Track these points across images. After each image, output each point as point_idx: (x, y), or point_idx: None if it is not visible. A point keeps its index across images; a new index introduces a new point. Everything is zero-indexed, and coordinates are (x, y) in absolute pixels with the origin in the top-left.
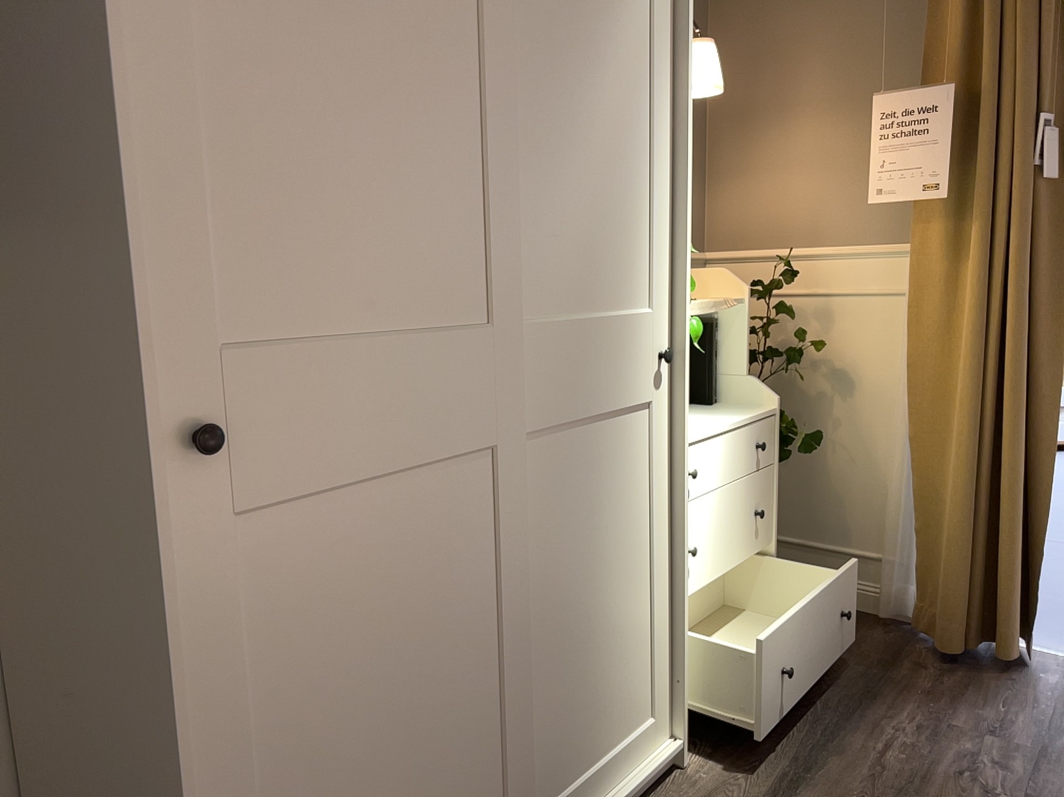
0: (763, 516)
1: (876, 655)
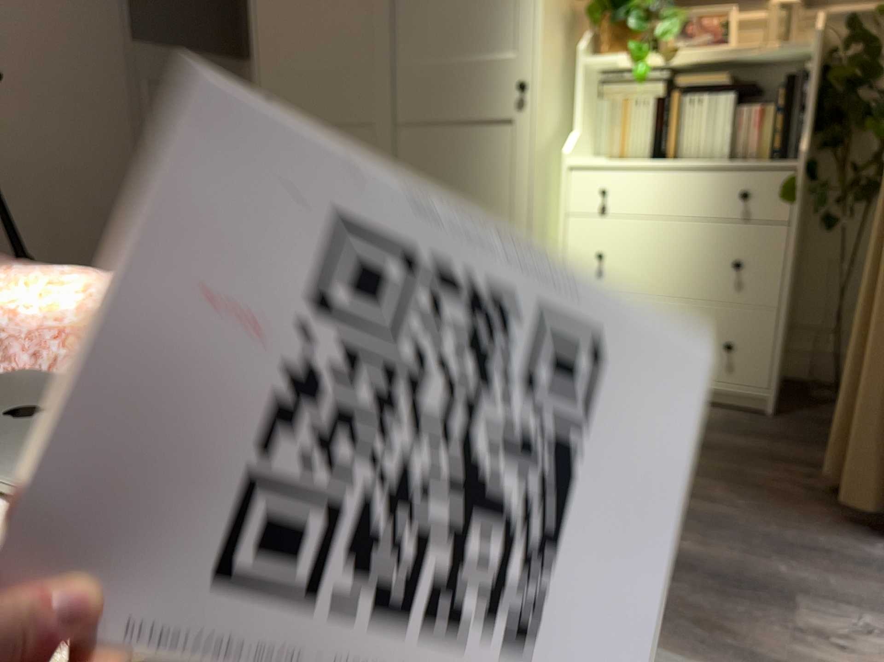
0: (736, 268)
1: (810, 462)
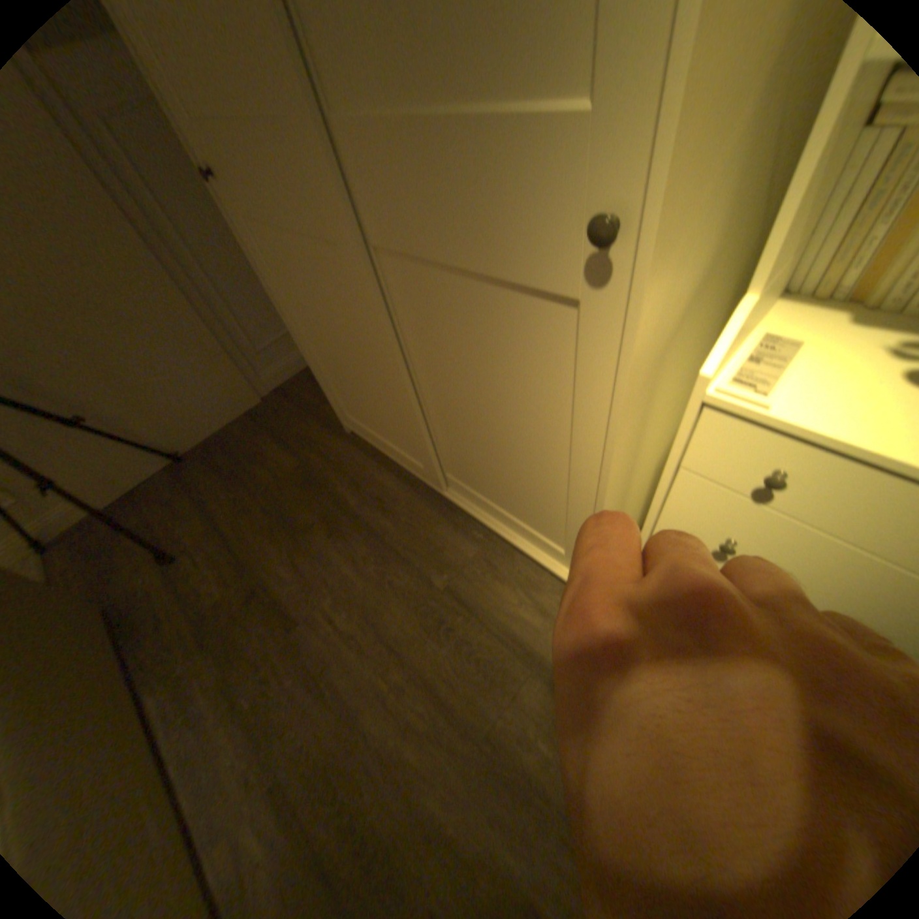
0: None
1: None
